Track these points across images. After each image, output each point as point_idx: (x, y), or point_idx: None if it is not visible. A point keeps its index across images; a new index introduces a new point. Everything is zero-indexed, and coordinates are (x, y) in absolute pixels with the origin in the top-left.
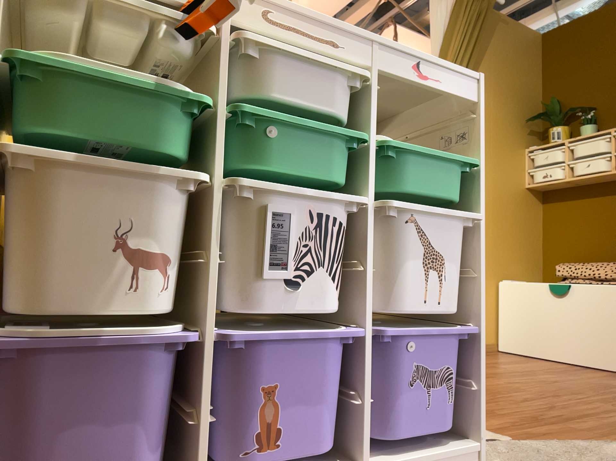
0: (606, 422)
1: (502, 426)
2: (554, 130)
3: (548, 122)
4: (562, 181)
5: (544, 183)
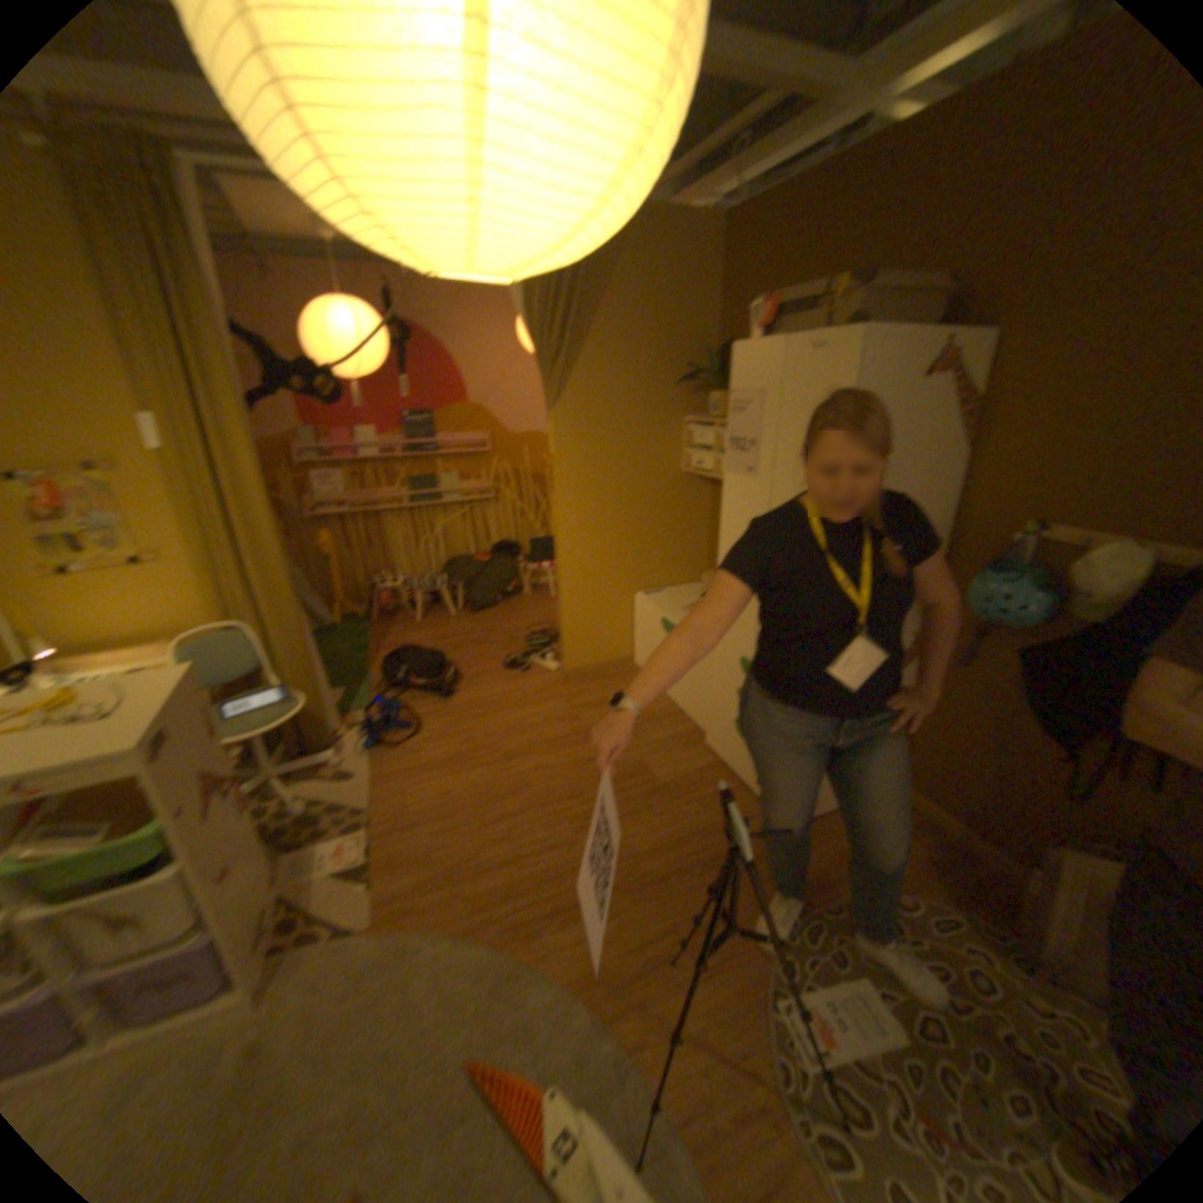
0: (505, 891)
1: (389, 906)
2: (717, 395)
3: (713, 381)
4: (713, 478)
5: (699, 475)
